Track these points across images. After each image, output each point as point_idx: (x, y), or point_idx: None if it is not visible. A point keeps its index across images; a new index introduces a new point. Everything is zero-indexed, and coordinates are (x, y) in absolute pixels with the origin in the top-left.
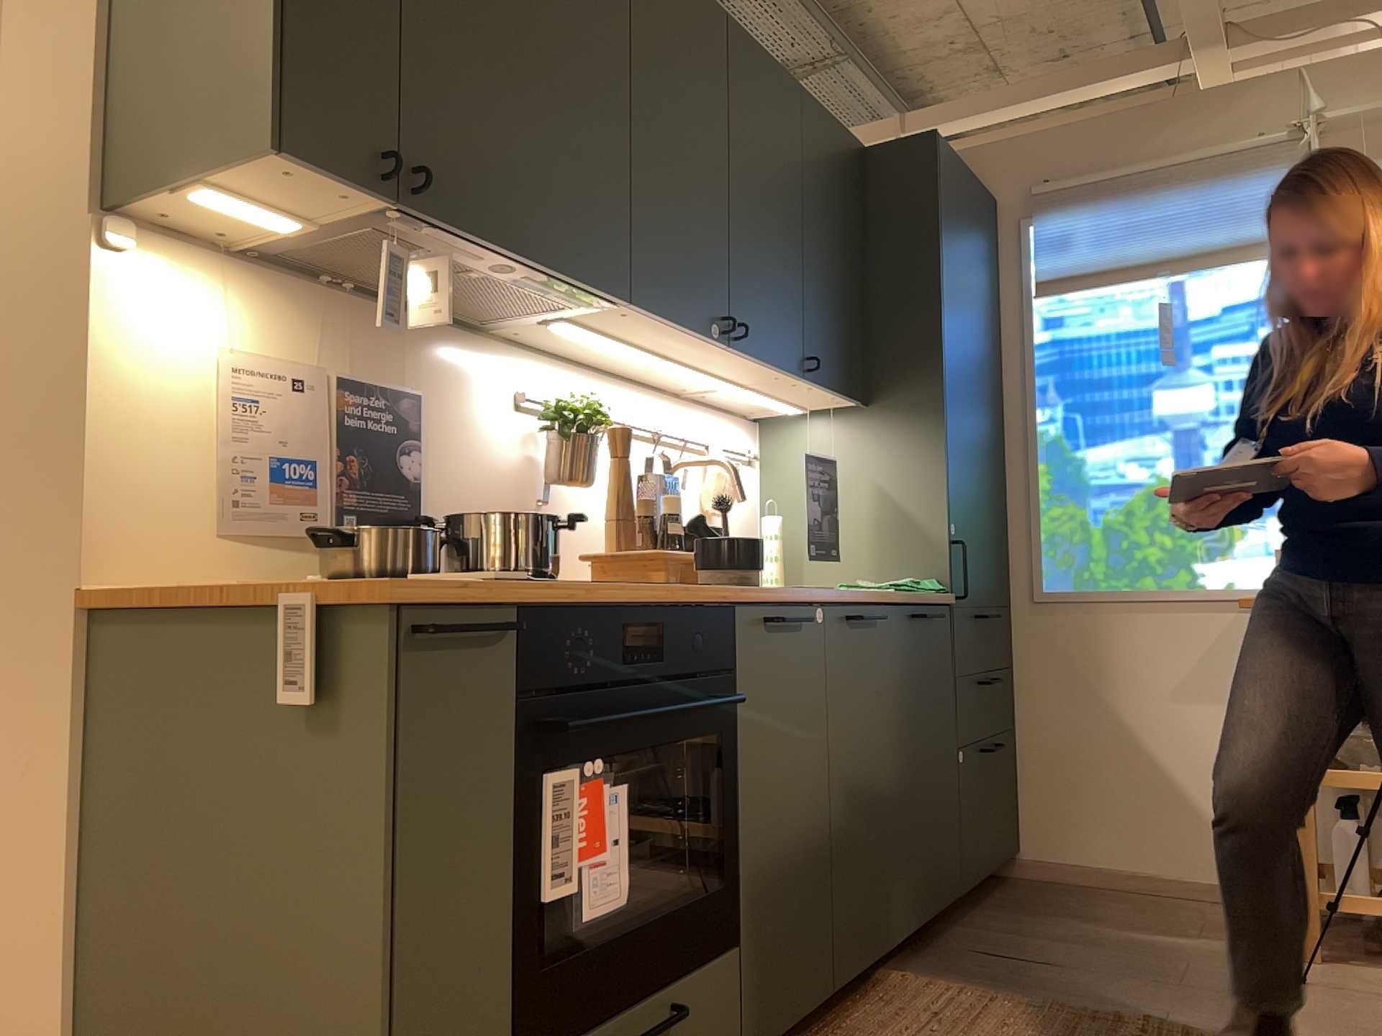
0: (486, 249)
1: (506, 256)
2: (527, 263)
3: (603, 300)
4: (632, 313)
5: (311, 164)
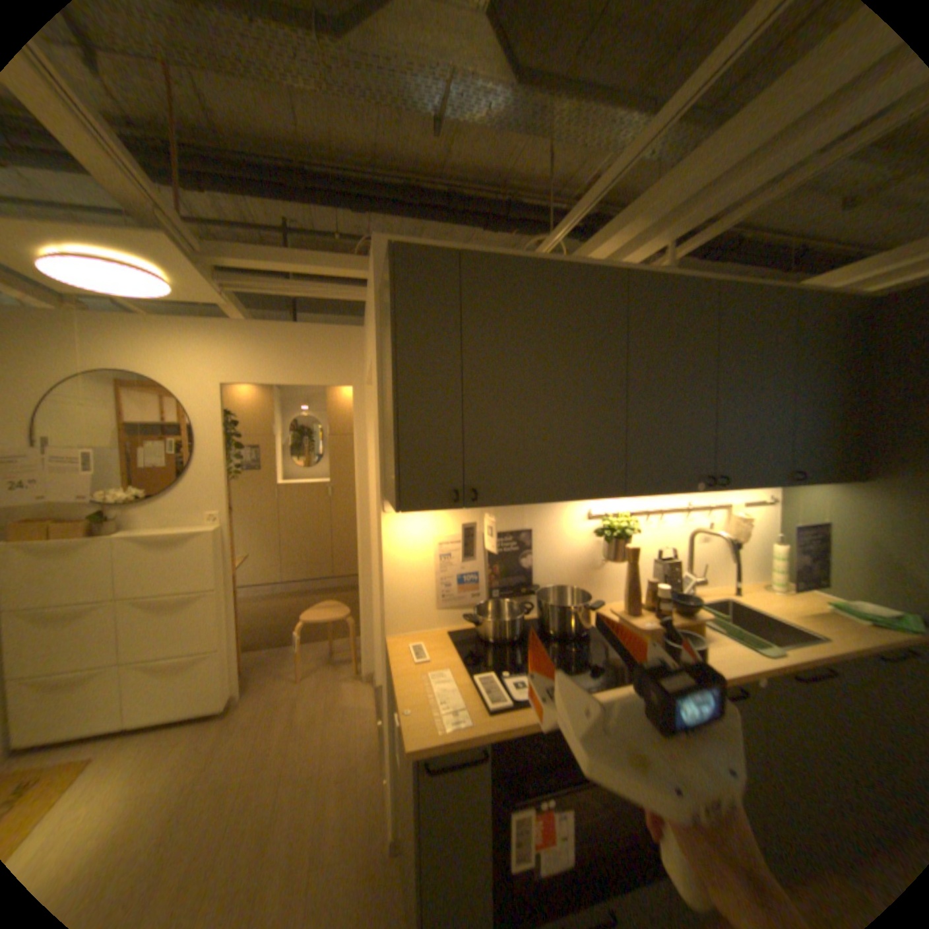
0: (524, 503)
1: (536, 502)
2: (549, 501)
3: (611, 494)
4: (633, 494)
5: (418, 508)
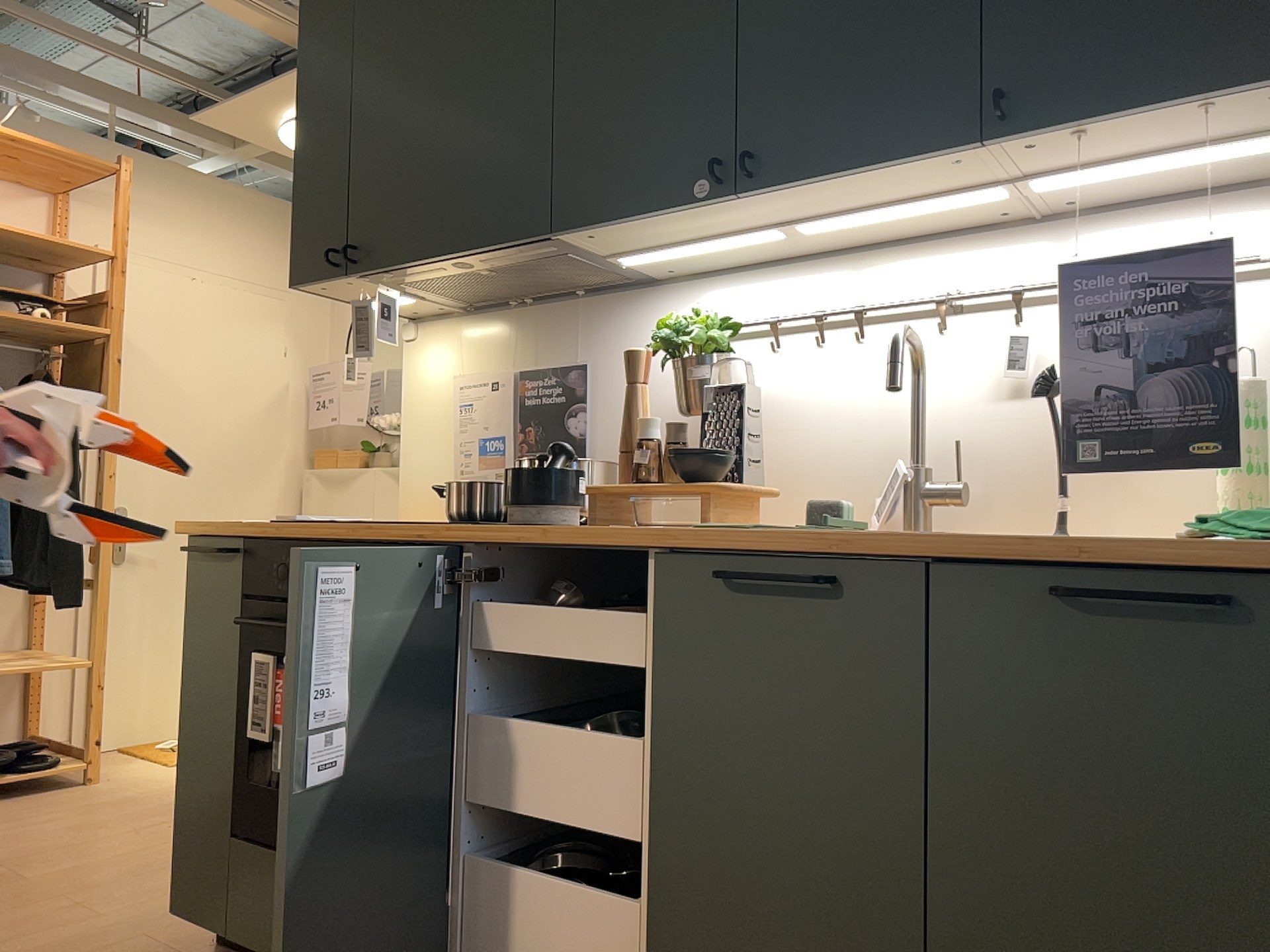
0: (423, 265)
1: (436, 262)
2: (452, 258)
3: (560, 239)
4: (595, 232)
5: (312, 282)
